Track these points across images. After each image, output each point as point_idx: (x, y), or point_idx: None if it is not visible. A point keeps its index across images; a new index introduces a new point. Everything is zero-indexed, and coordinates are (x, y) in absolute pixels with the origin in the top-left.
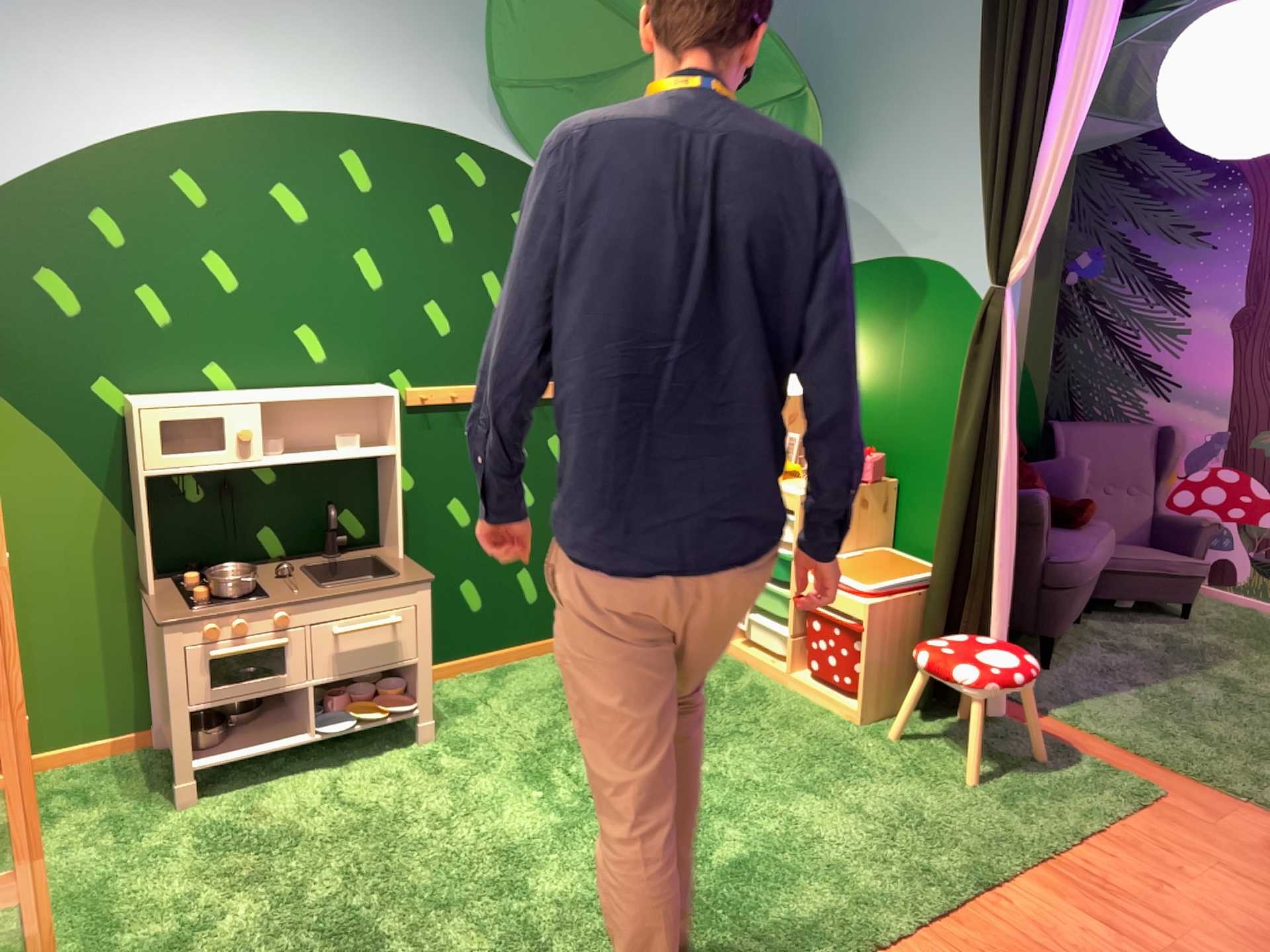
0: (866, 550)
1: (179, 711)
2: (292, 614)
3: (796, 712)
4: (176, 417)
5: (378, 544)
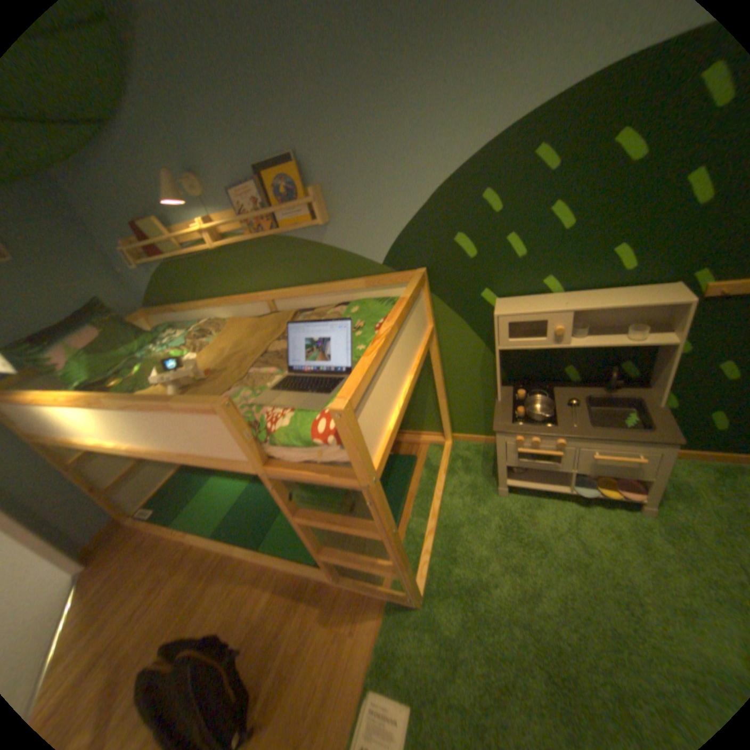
0: None
1: (501, 465)
2: (568, 442)
3: None
4: (517, 321)
5: (648, 383)
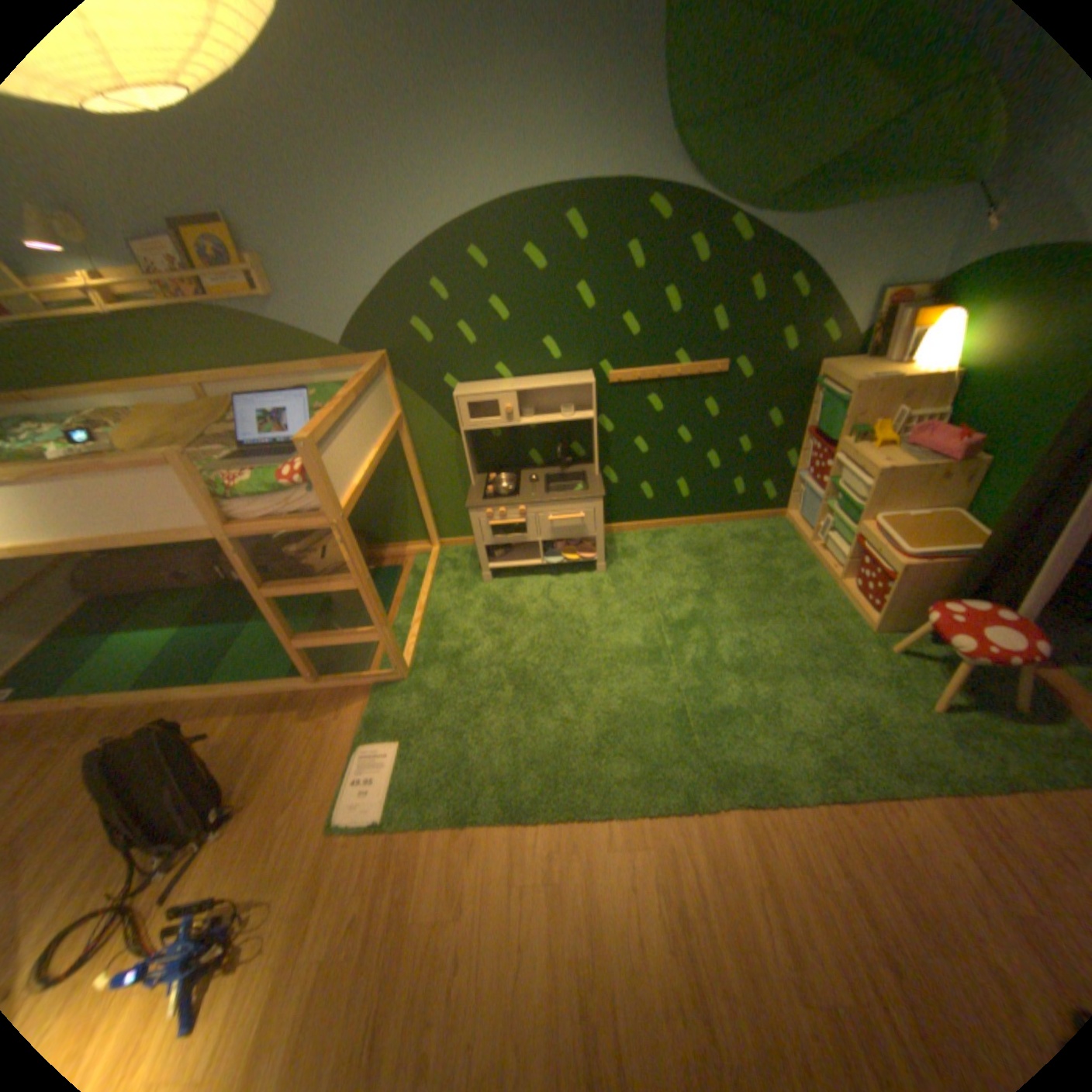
0: (937, 510)
1: (479, 546)
2: (526, 509)
3: (832, 609)
4: (473, 402)
5: (591, 462)
